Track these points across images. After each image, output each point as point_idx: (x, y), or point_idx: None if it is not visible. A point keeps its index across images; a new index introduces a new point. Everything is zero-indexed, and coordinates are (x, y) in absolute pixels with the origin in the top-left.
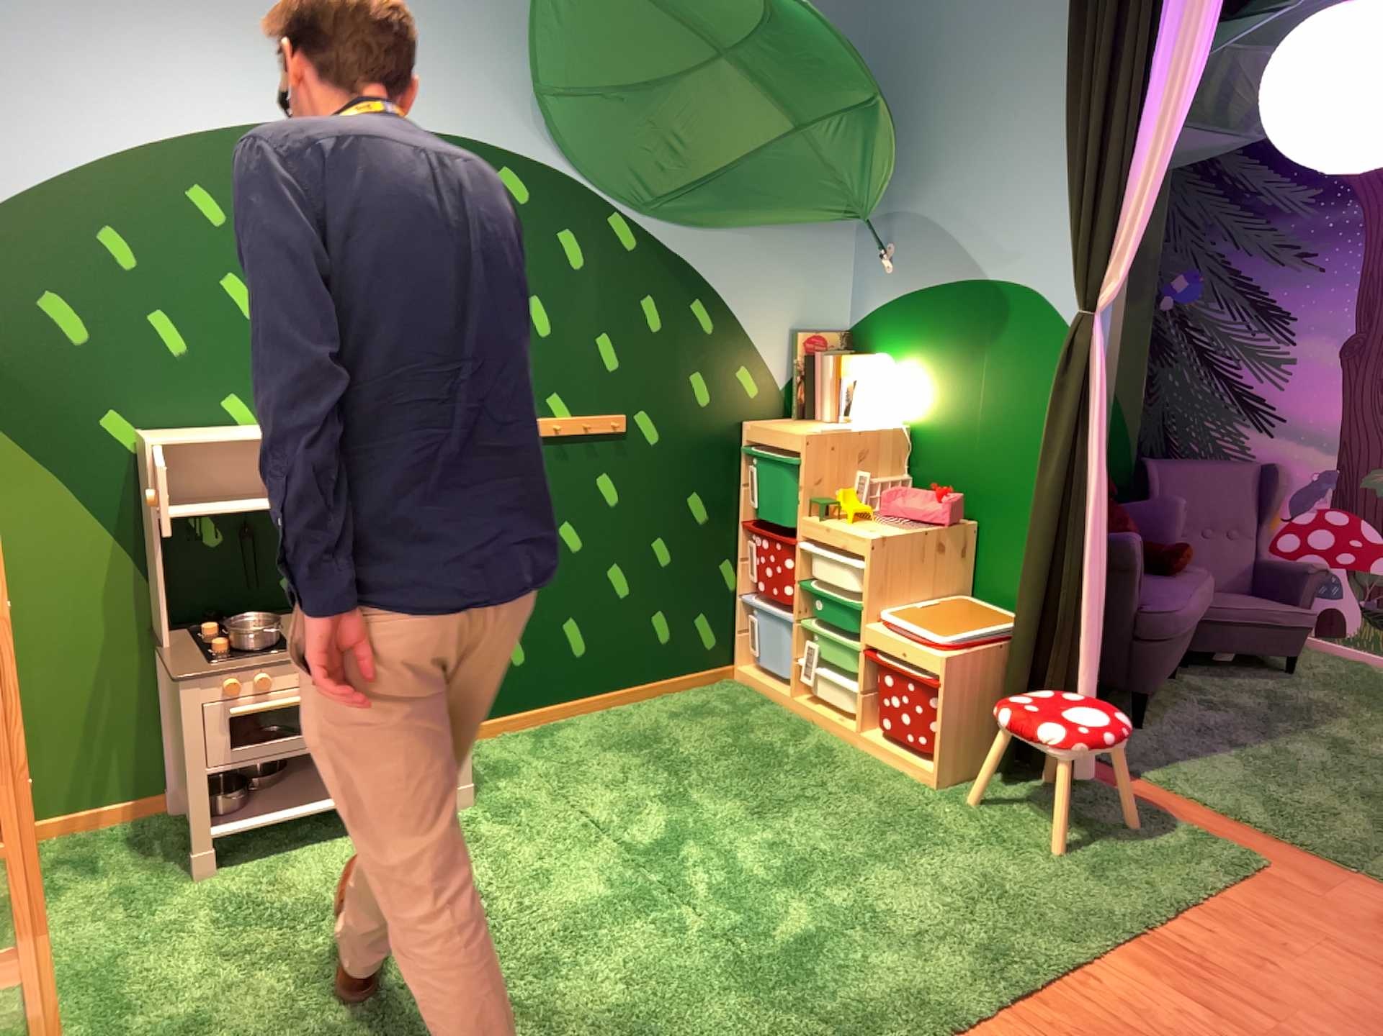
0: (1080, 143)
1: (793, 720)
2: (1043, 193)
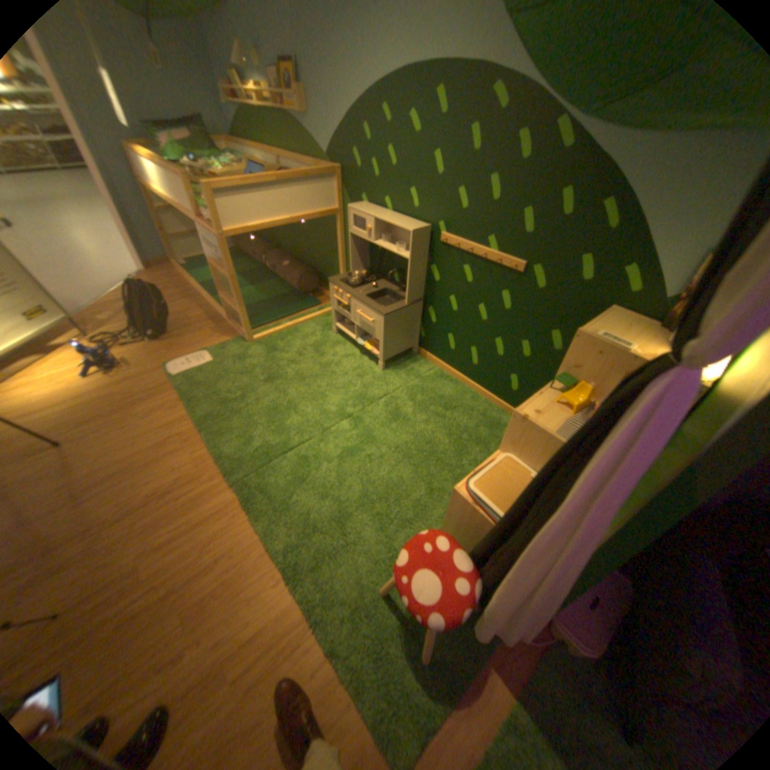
0: None
1: None
2: None
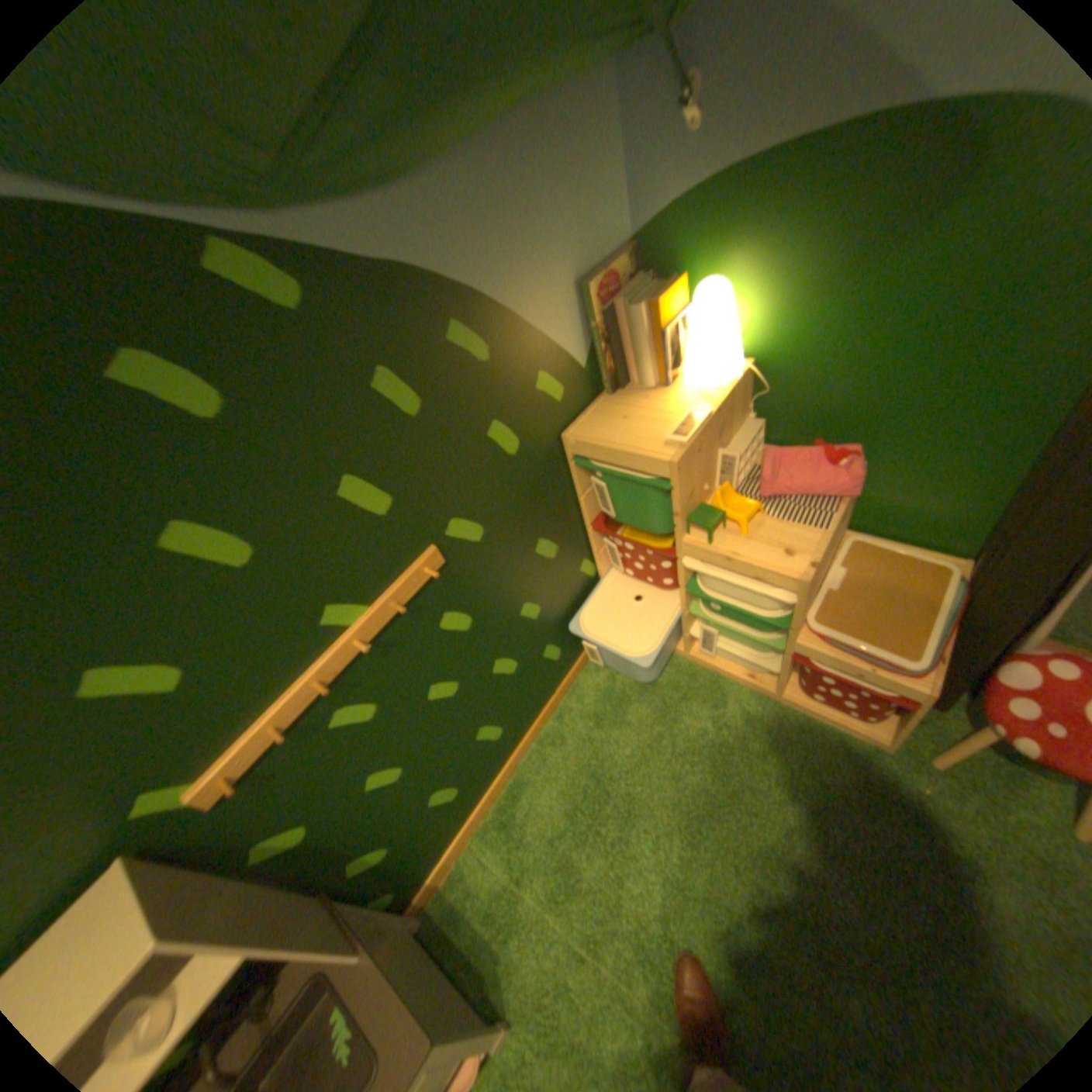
0: None
1: (697, 677)
2: None
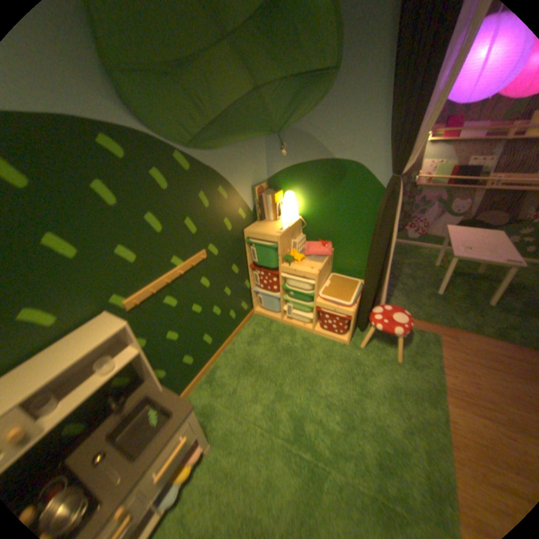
0: (405, 95)
1: (285, 328)
2: (365, 119)
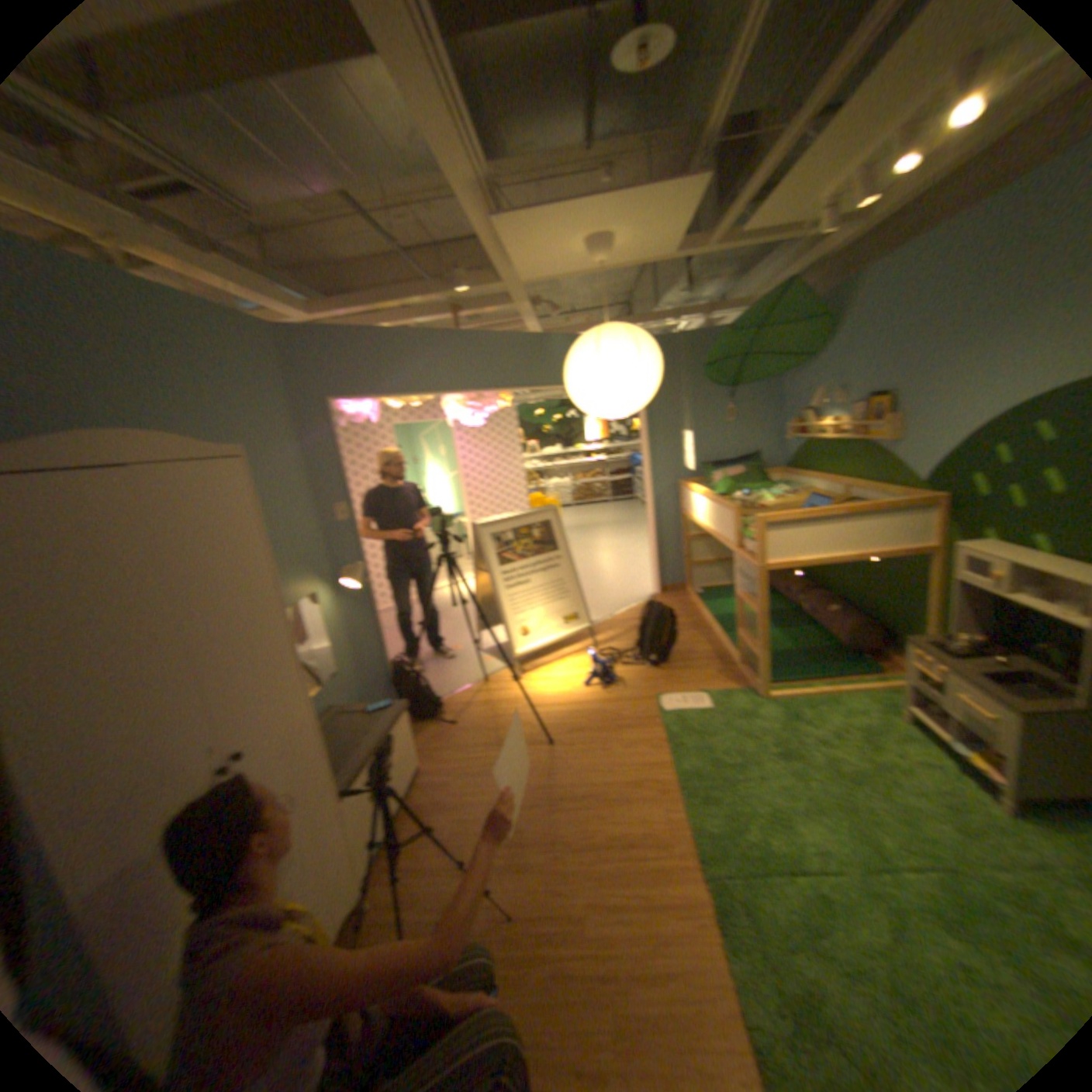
0: None
1: None
2: None
